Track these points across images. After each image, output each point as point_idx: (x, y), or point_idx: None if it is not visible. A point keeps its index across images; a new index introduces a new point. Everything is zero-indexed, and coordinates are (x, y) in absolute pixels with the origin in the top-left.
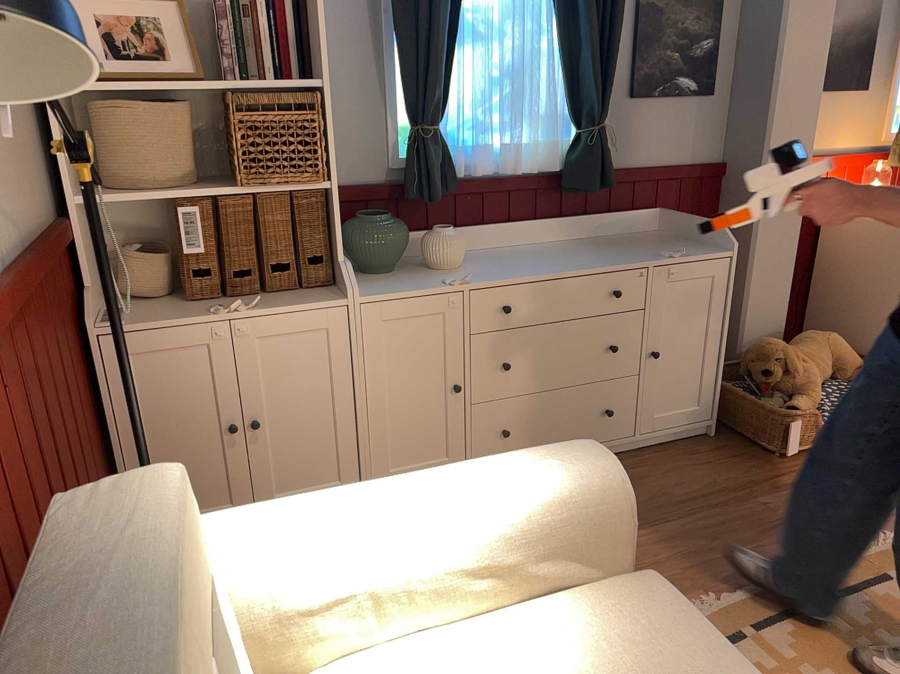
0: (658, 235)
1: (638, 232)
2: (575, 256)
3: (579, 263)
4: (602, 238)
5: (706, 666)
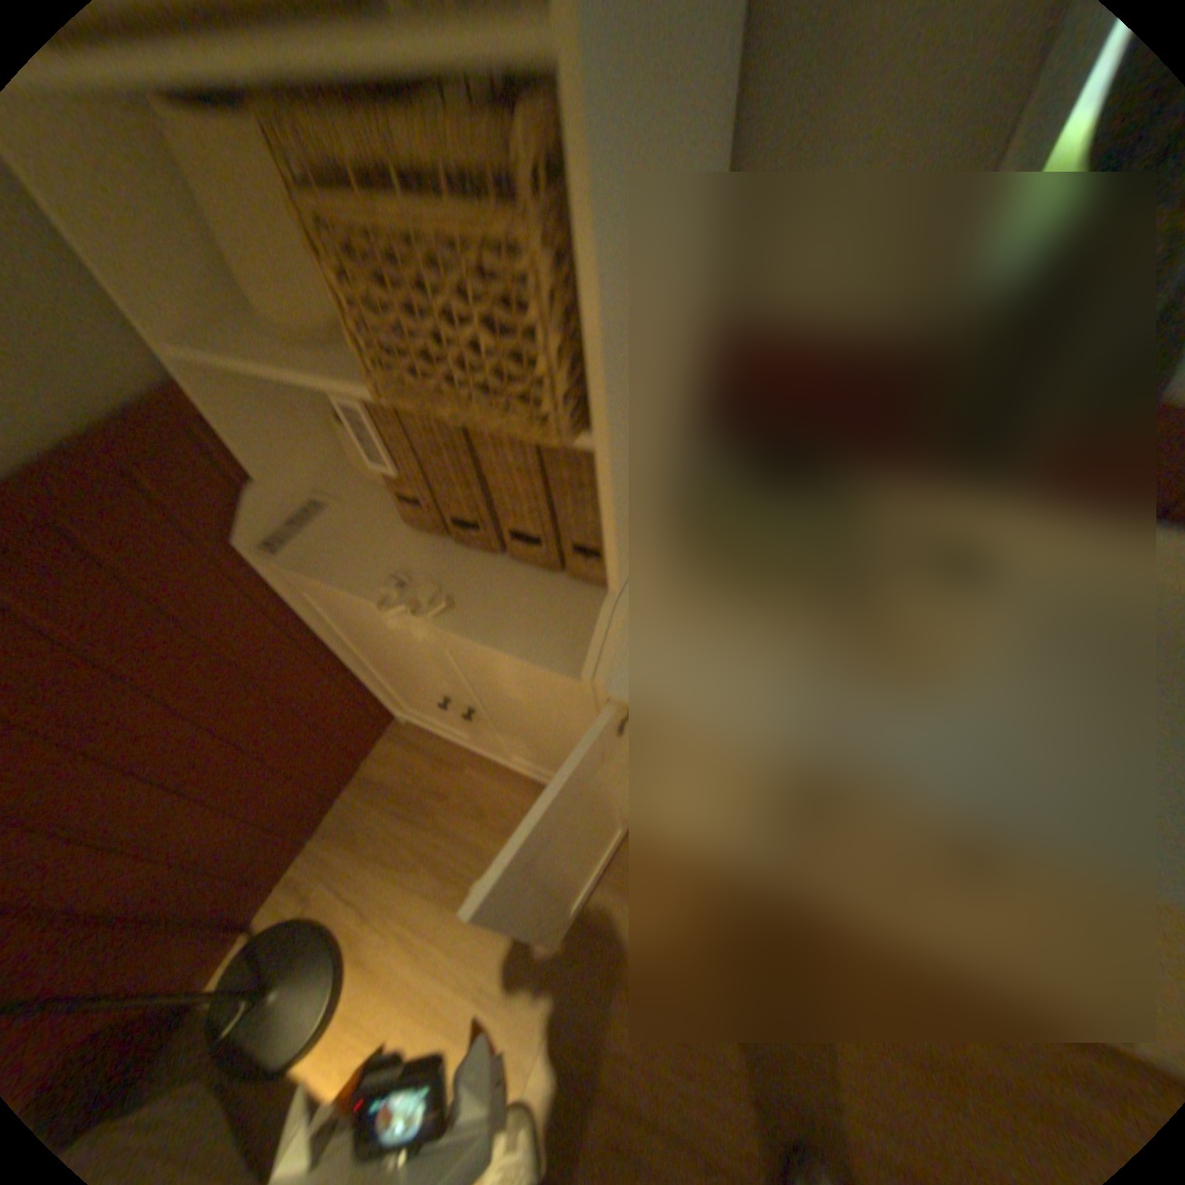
0: None
1: None
2: None
3: None
4: None
5: None
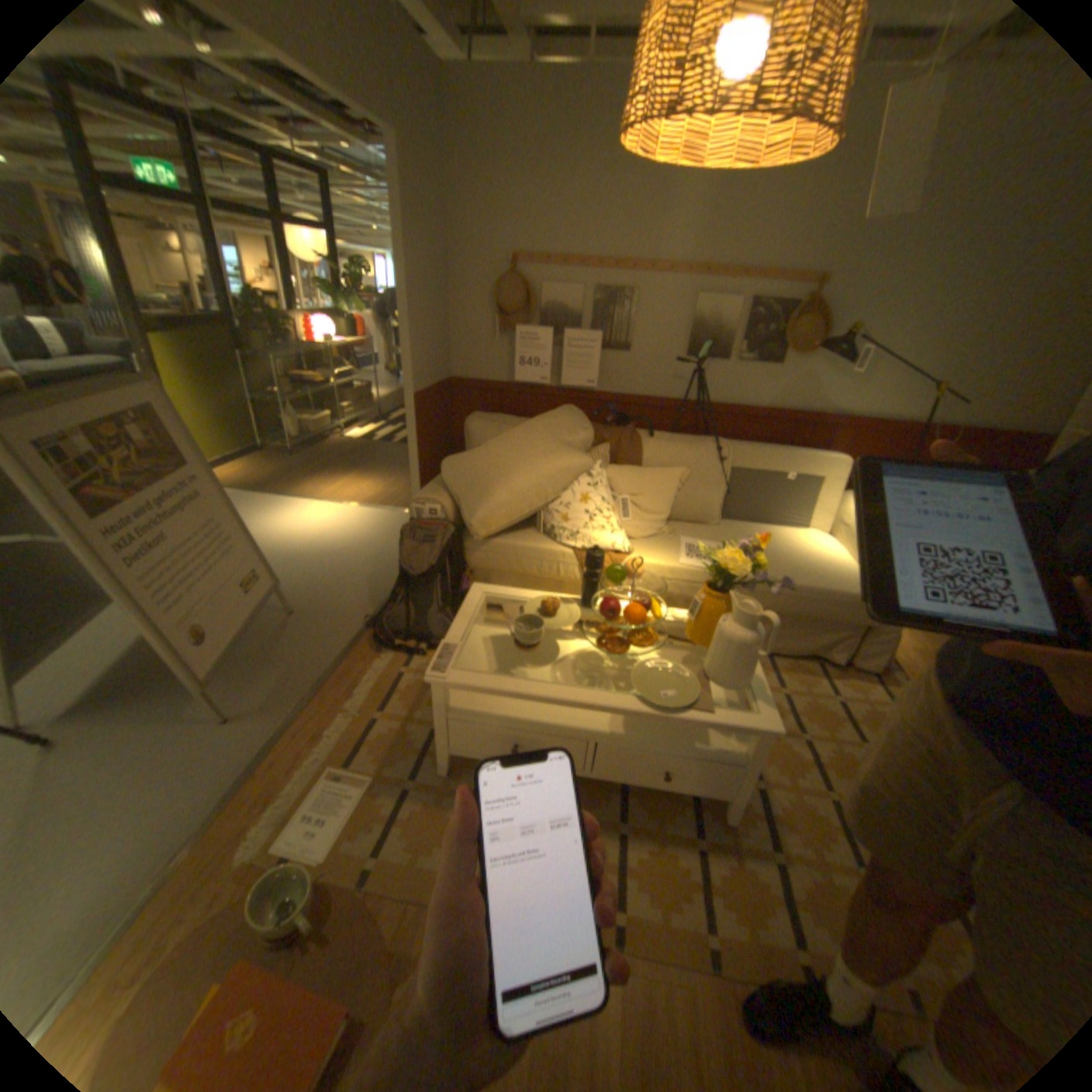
0: None
1: None
2: None
3: None
4: None
5: (825, 580)
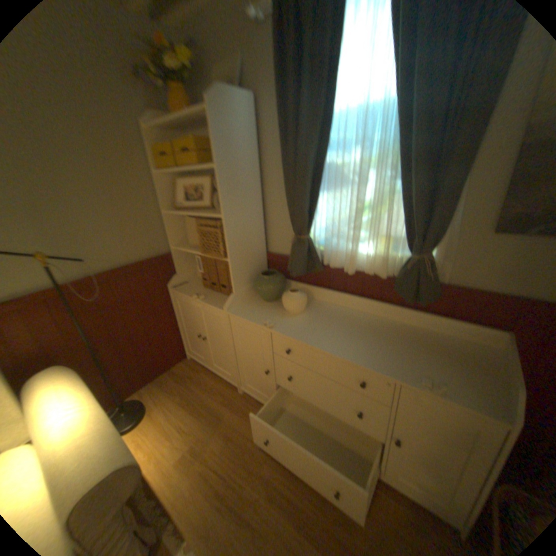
0: (486, 355)
1: (476, 342)
2: (366, 339)
3: (349, 348)
4: (427, 333)
5: None
